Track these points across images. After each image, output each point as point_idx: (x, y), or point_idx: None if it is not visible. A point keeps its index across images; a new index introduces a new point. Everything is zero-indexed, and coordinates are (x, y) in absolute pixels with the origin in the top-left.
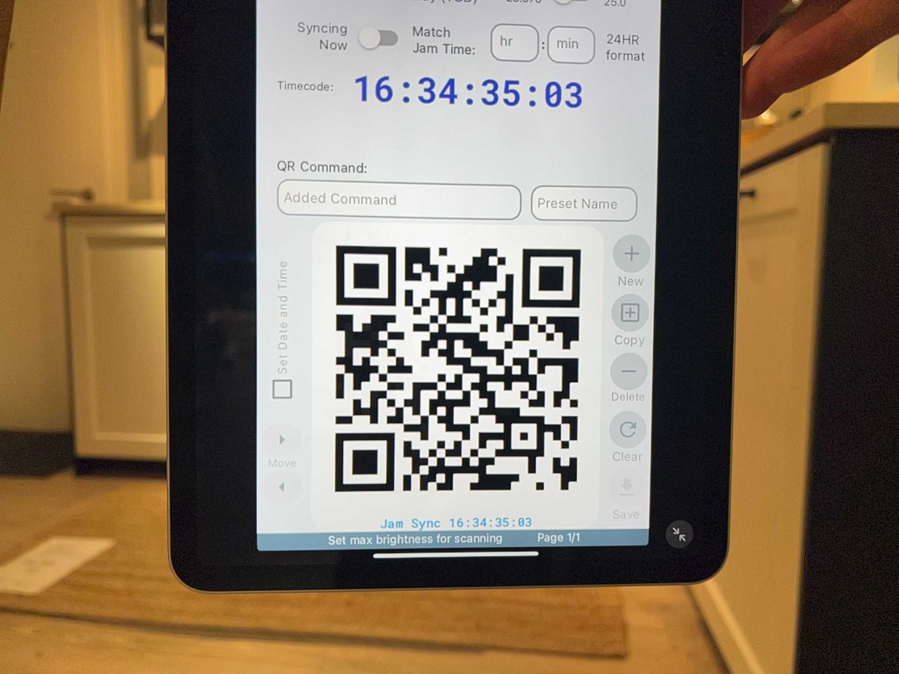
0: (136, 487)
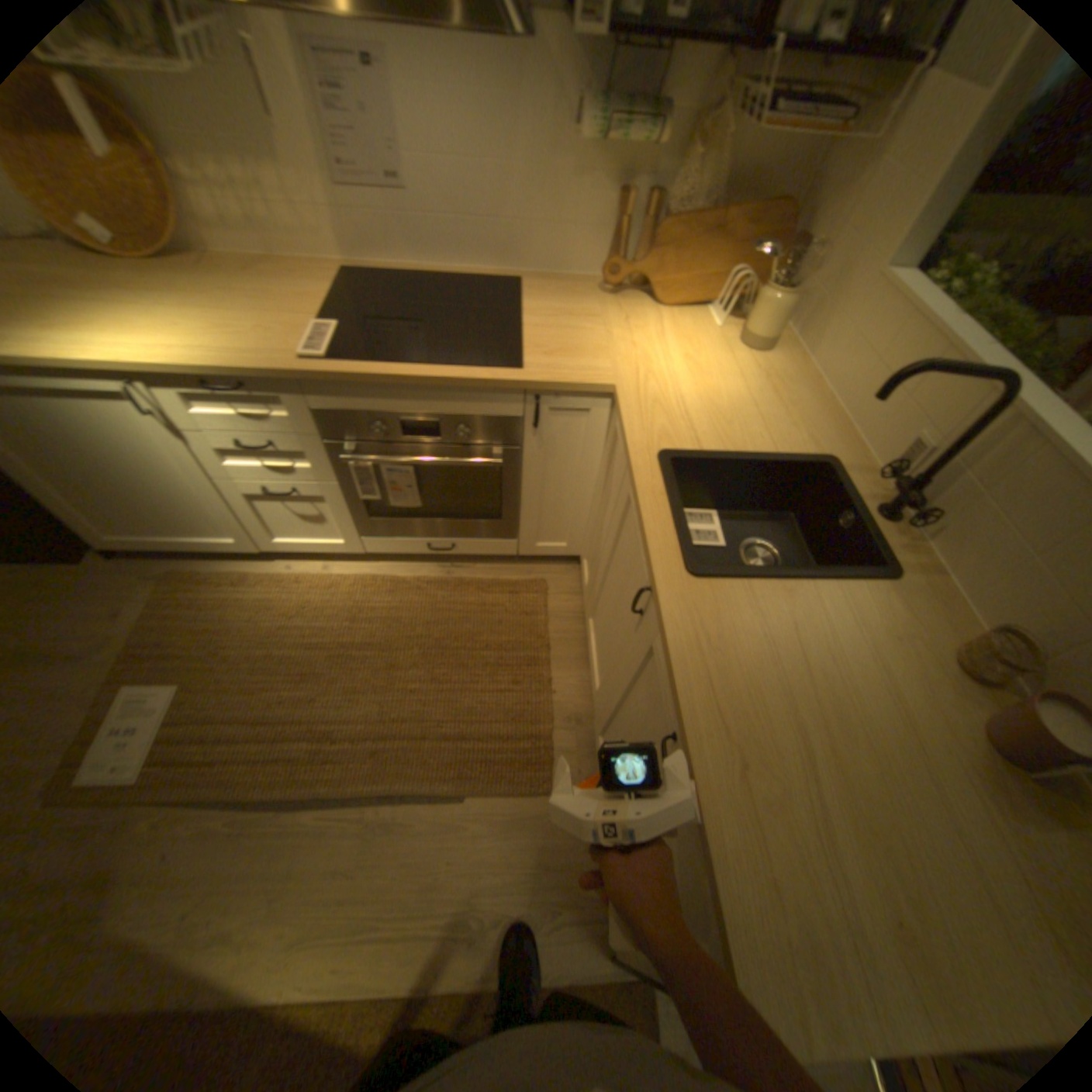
0: (167, 571)
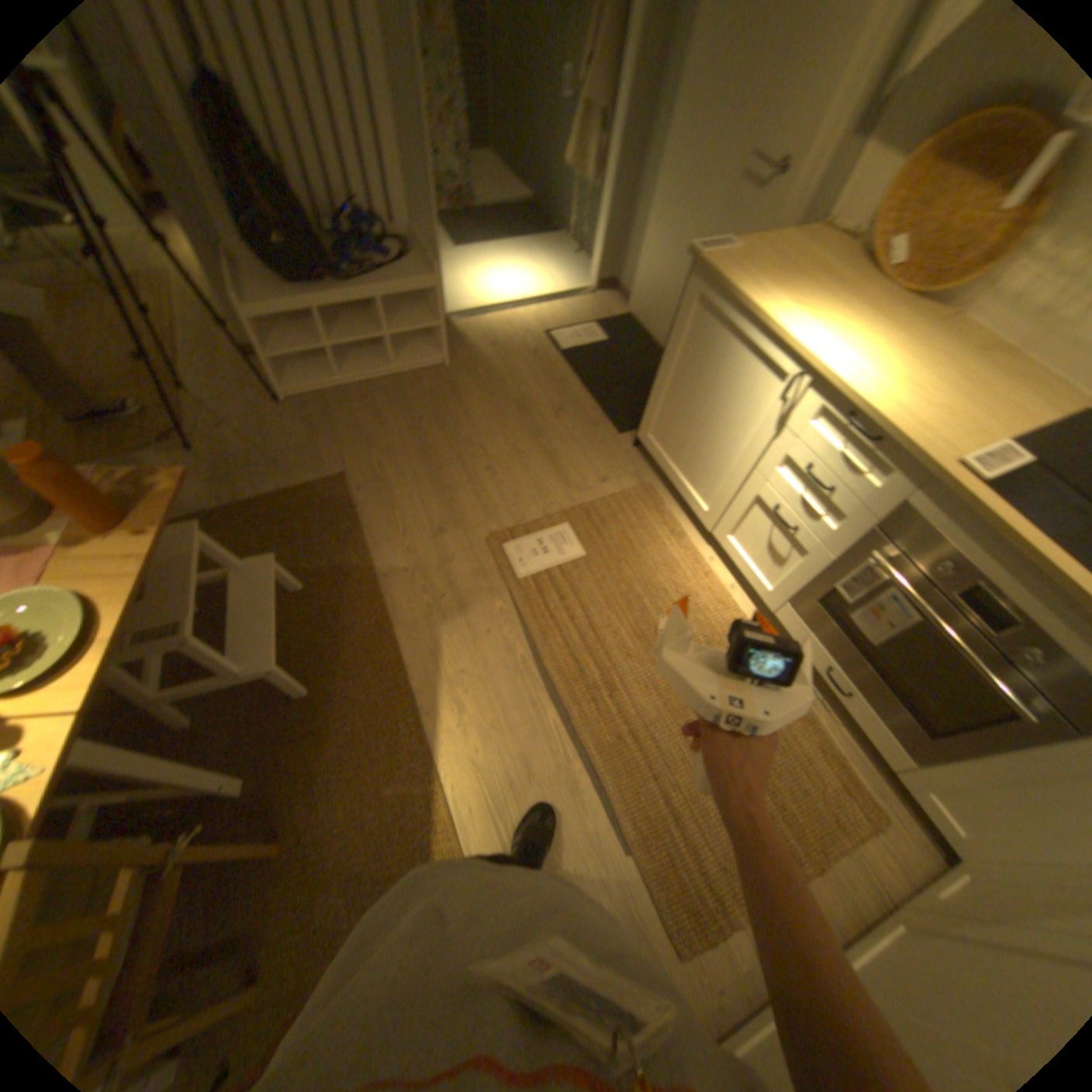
0: (654, 485)
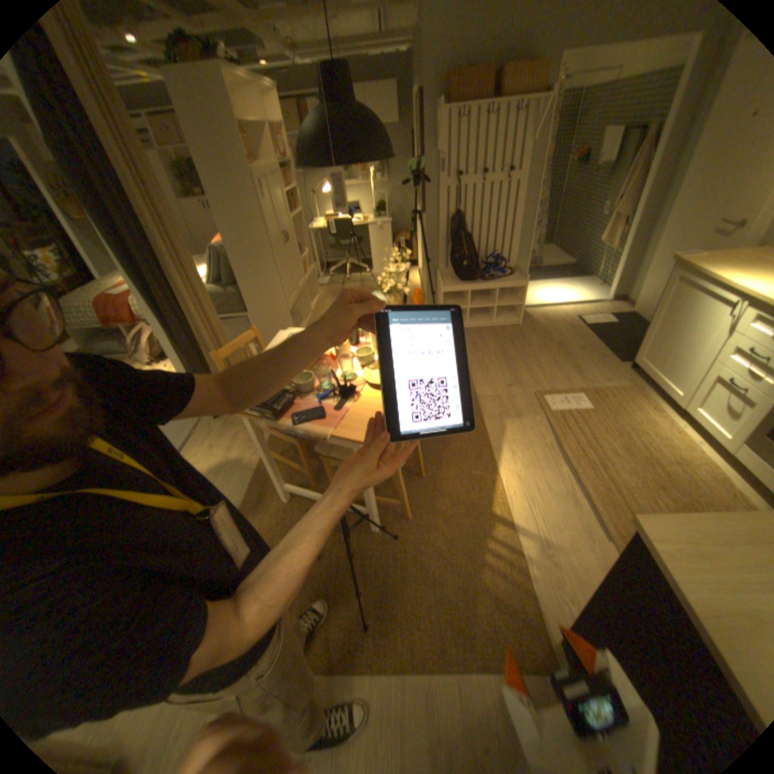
0: (642, 387)
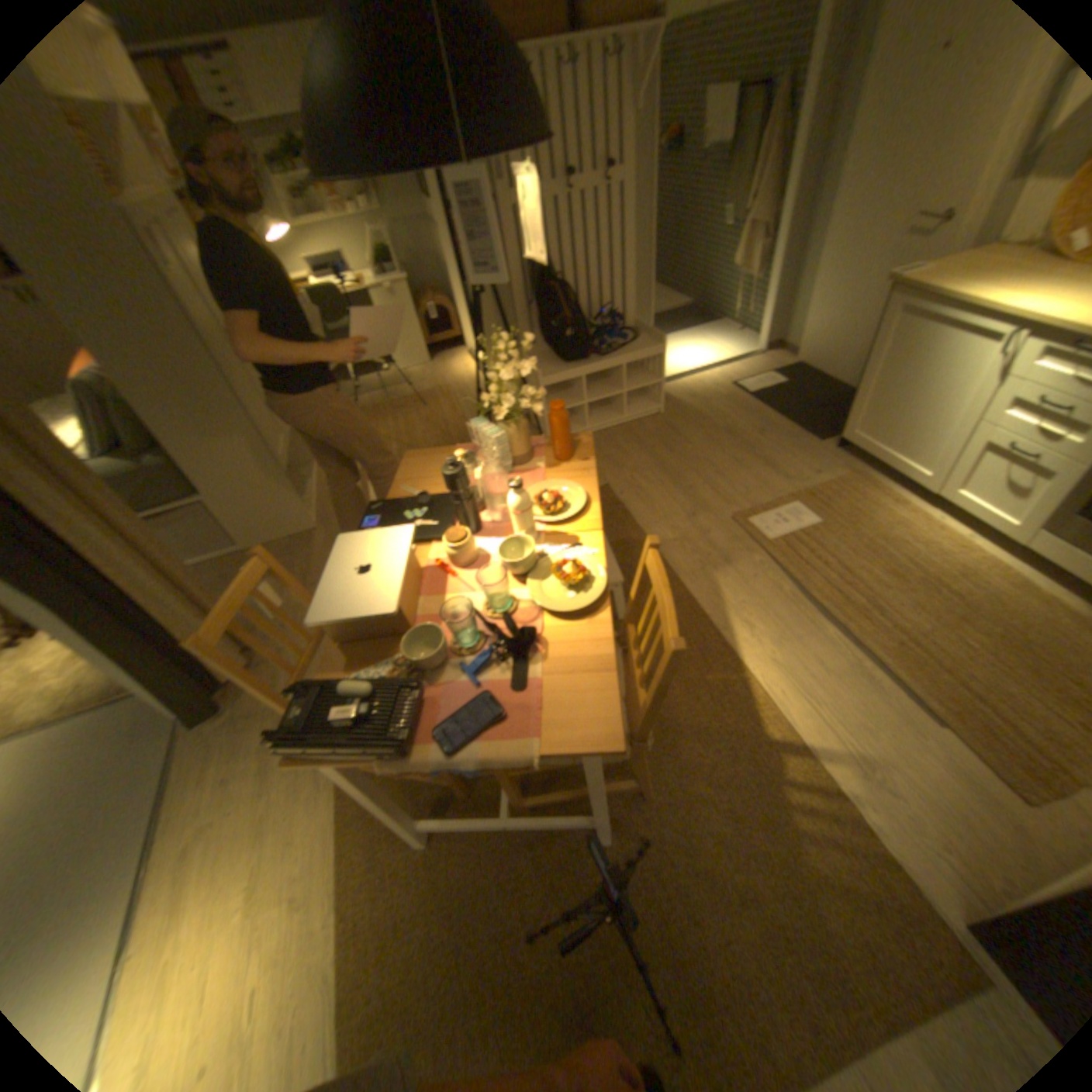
0: (864, 472)
